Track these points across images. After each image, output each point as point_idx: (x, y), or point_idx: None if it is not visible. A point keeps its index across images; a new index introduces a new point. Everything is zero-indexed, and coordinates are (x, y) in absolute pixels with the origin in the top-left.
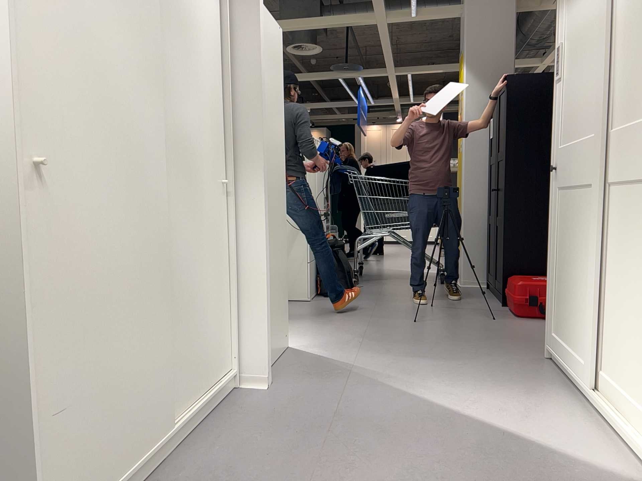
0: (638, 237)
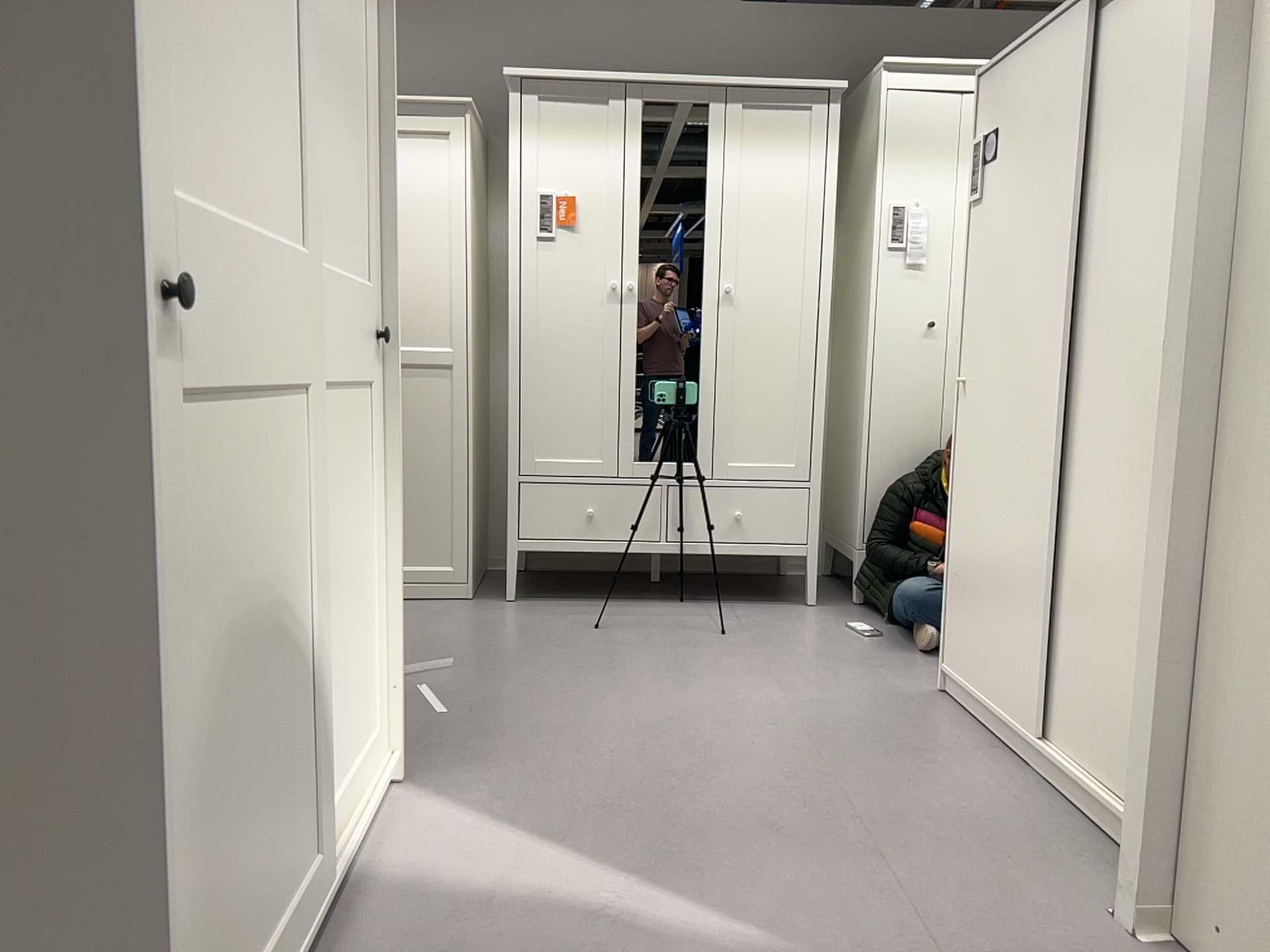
0: (346, 487)
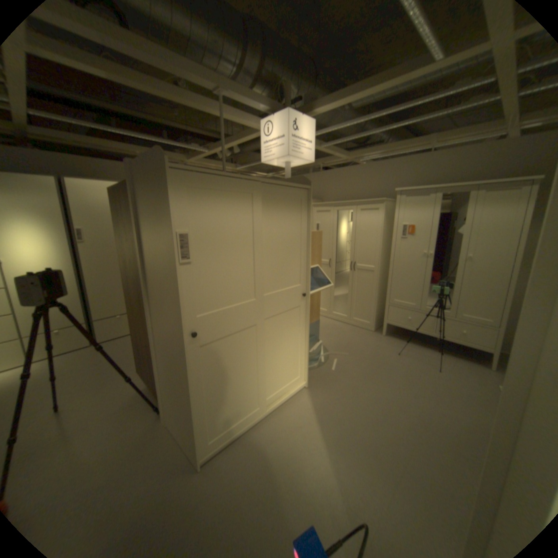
0: (287, 330)
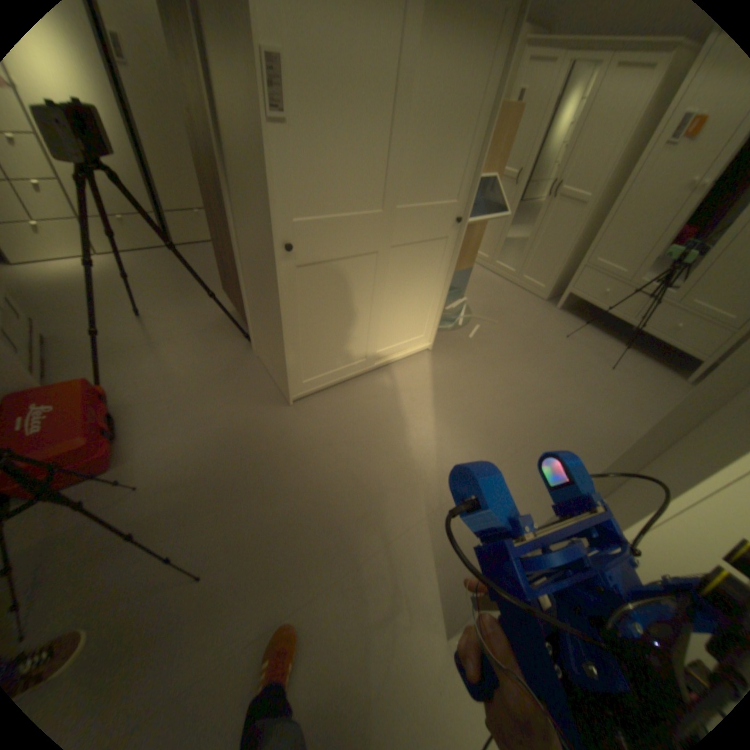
0: (422, 270)
